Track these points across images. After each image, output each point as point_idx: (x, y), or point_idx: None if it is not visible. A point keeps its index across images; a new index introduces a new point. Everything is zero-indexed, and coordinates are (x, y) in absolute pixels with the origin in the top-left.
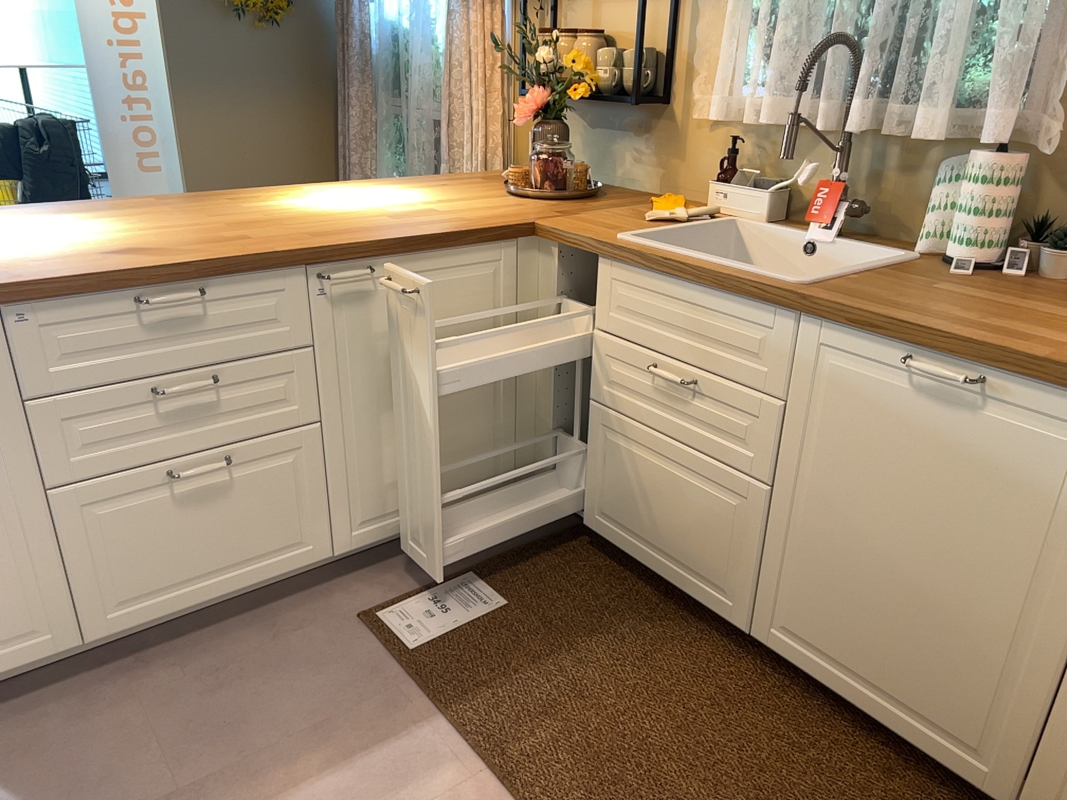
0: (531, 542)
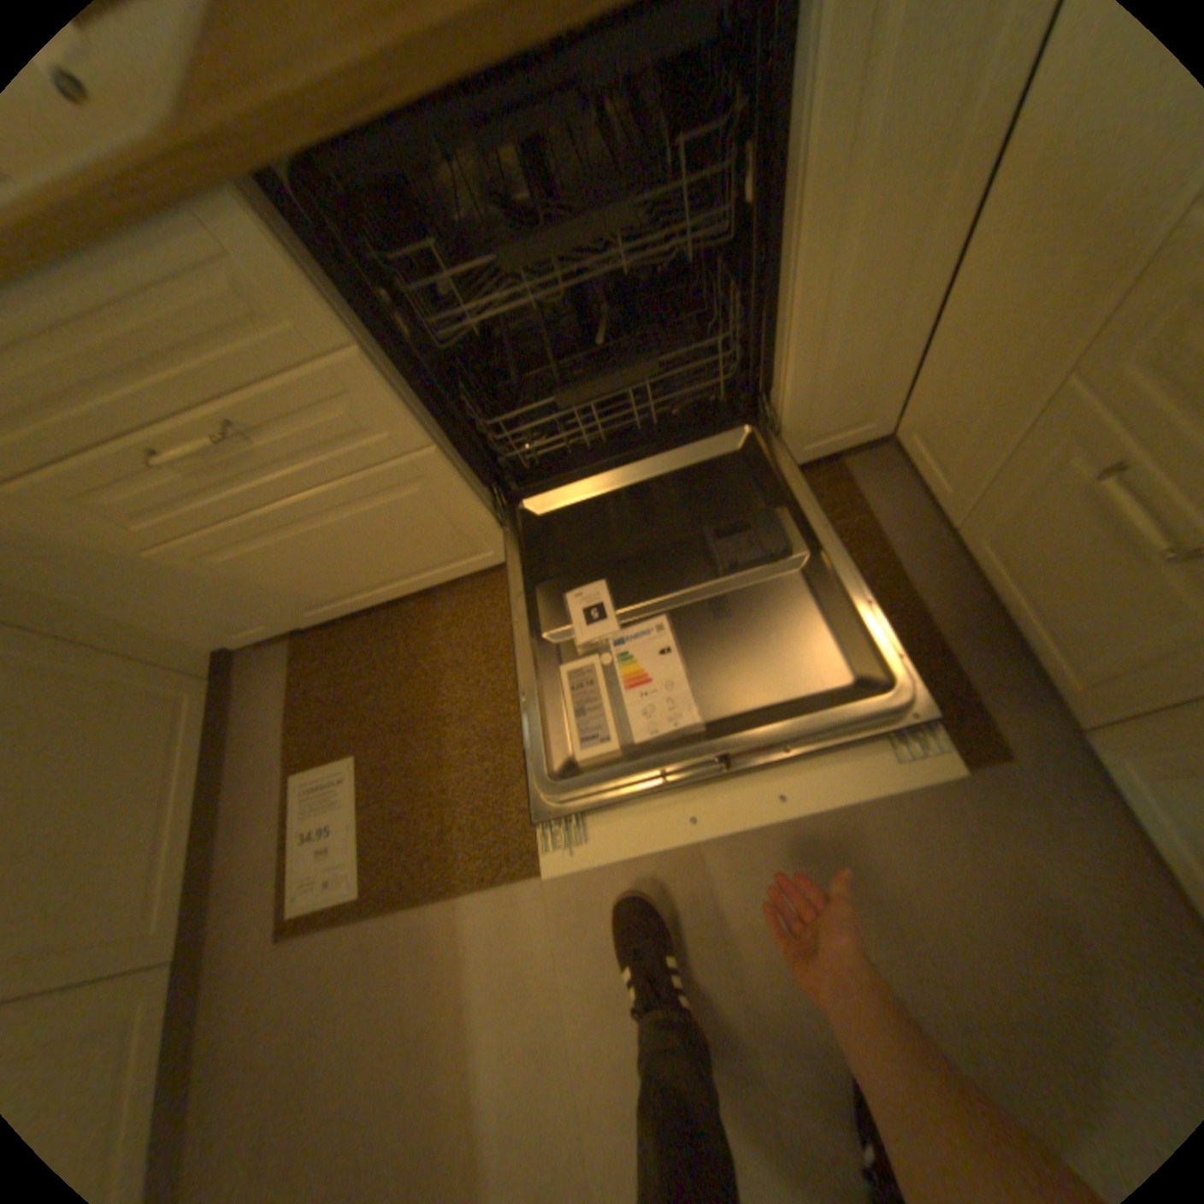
0: (284, 688)
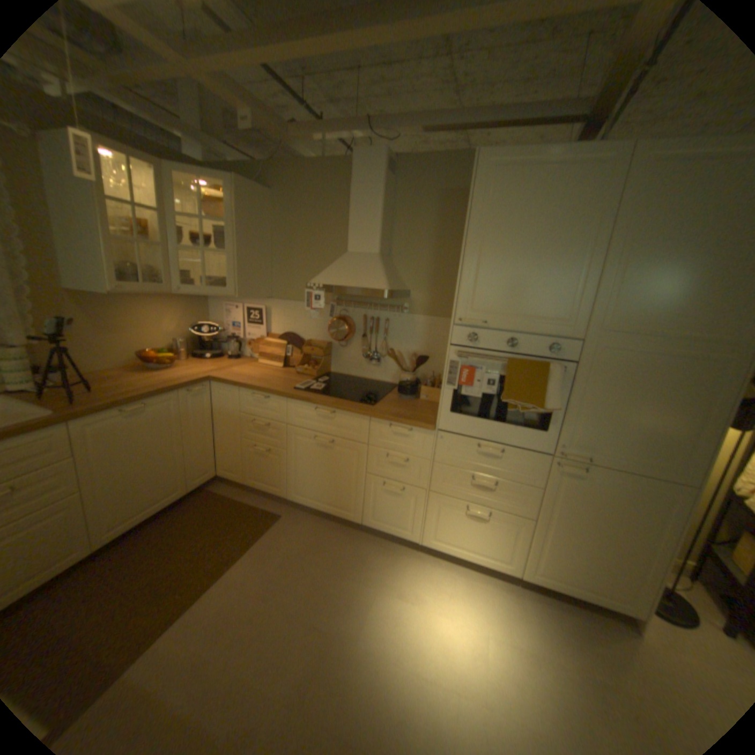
0: None
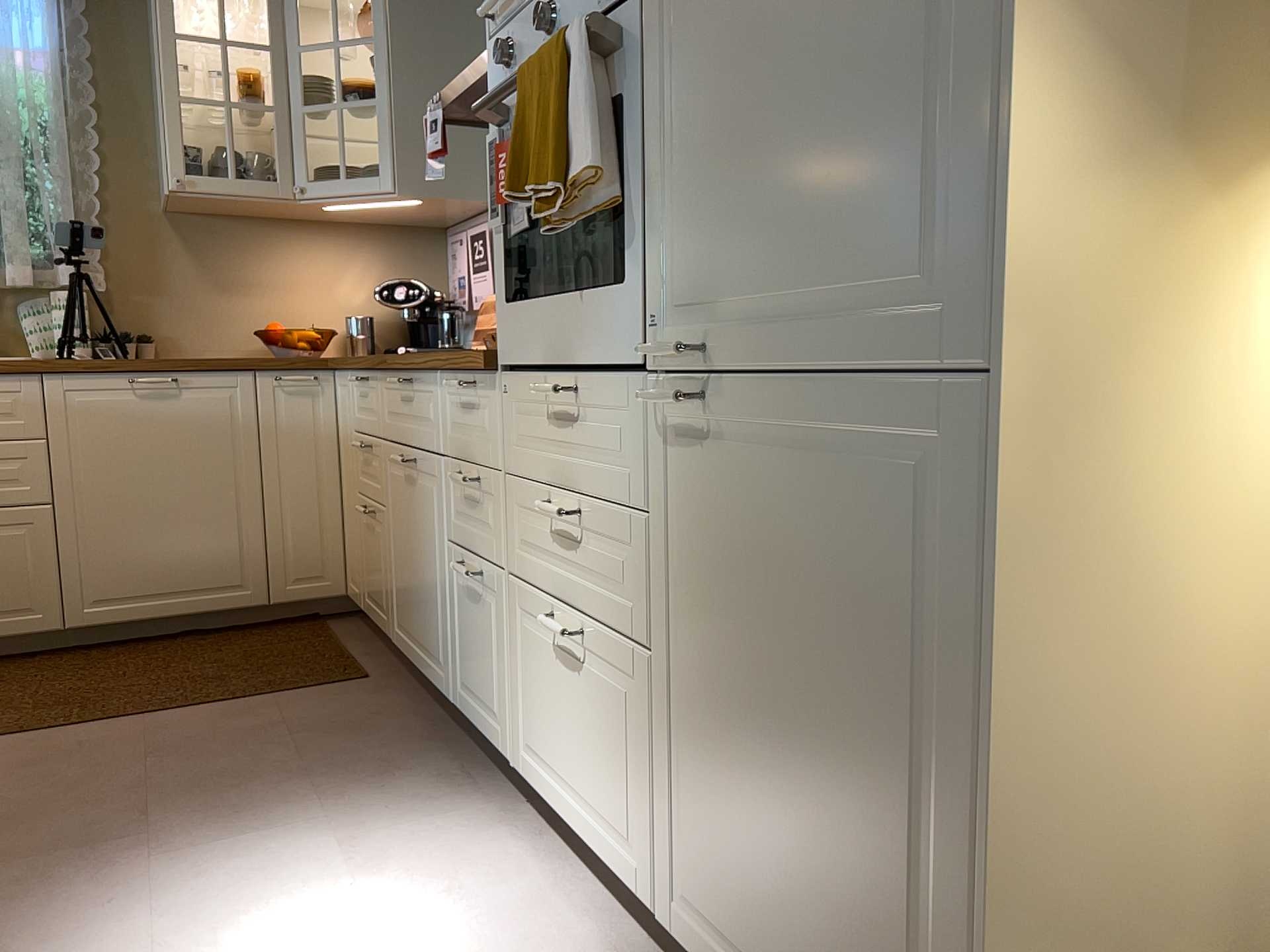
0: None
